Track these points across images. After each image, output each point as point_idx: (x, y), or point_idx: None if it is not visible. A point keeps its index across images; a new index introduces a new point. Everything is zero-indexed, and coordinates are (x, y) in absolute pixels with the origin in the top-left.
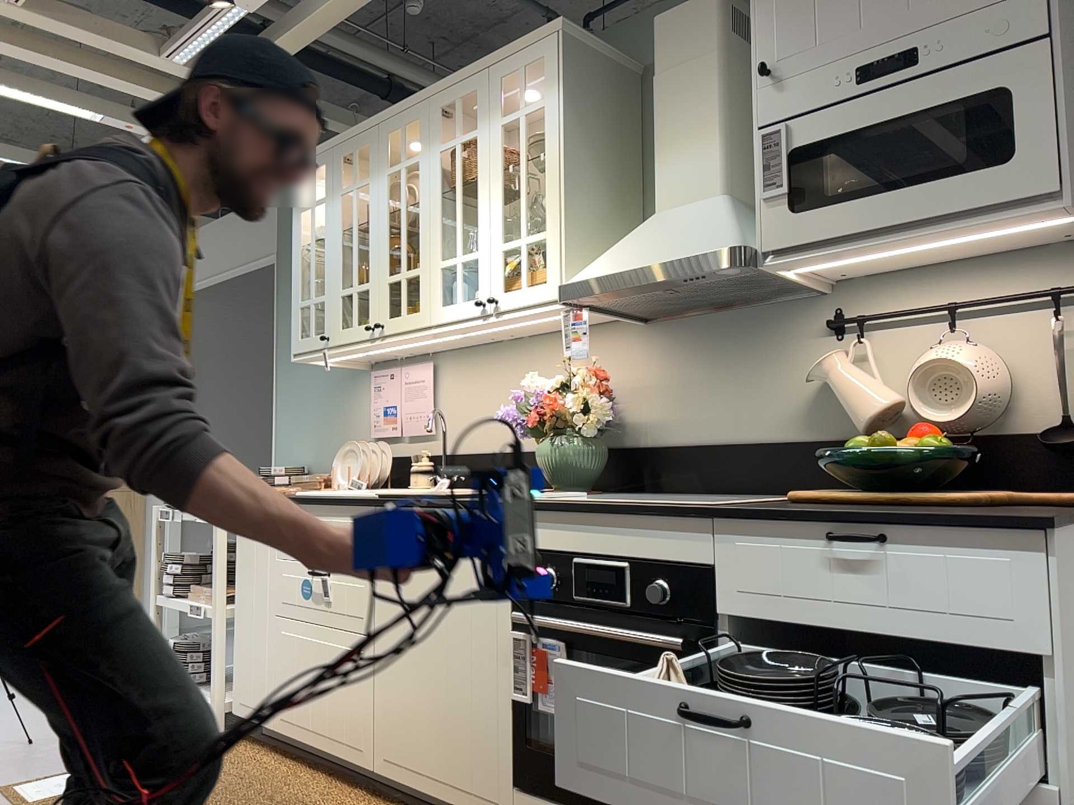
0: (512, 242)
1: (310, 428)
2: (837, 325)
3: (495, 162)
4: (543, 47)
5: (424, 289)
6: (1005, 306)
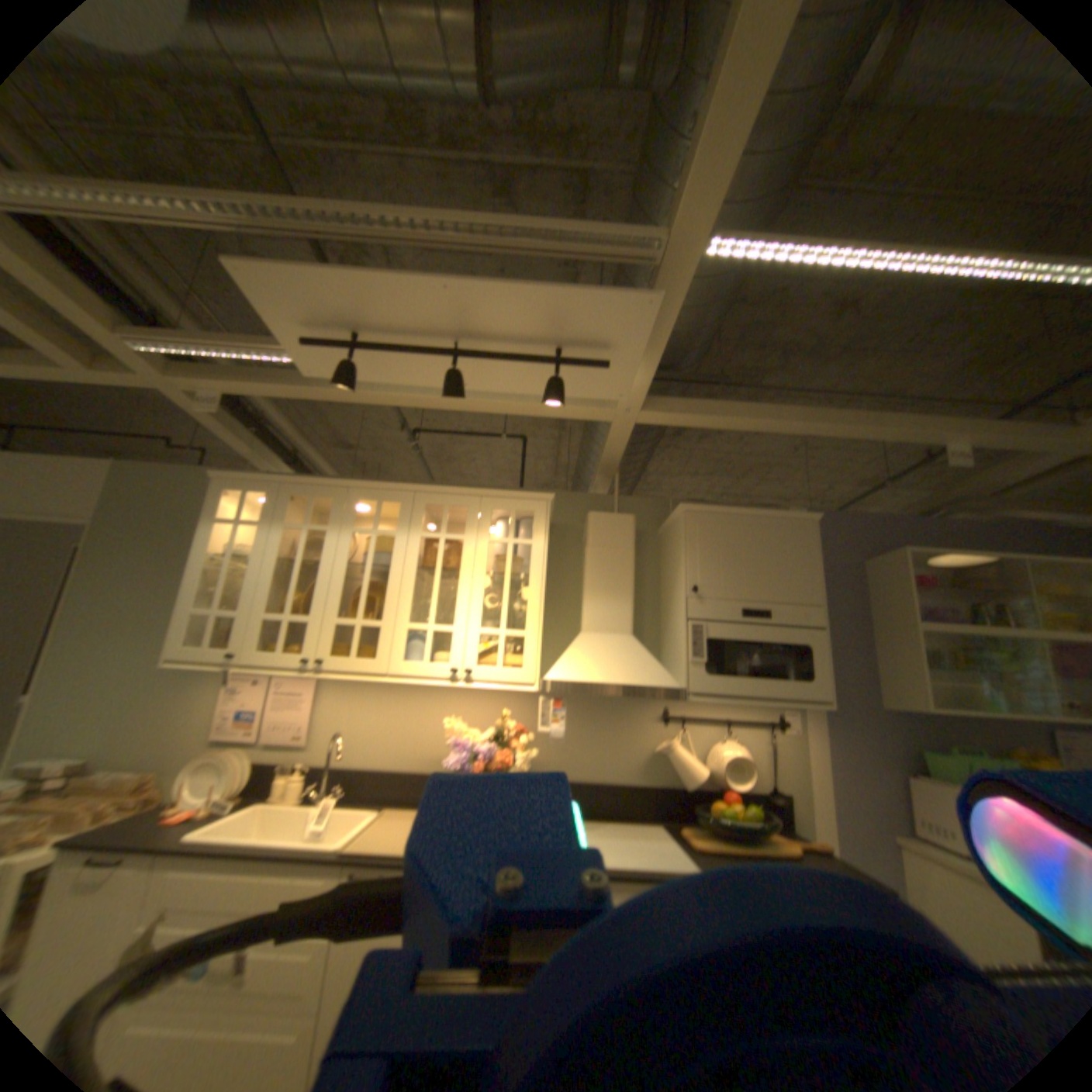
0: (492, 629)
1: (105, 715)
2: (669, 718)
3: (482, 565)
4: (535, 504)
5: (388, 641)
6: (748, 724)
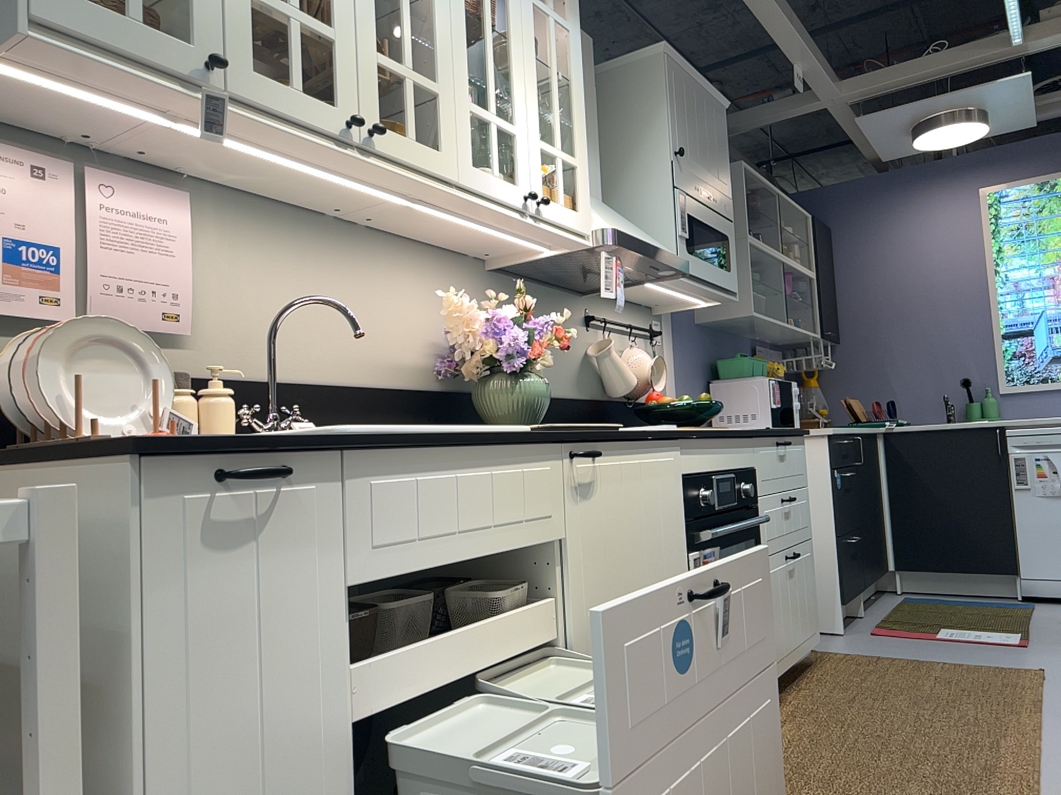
0: (551, 147)
1: None
2: (595, 320)
3: (531, 40)
4: None
5: (451, 126)
6: (637, 332)
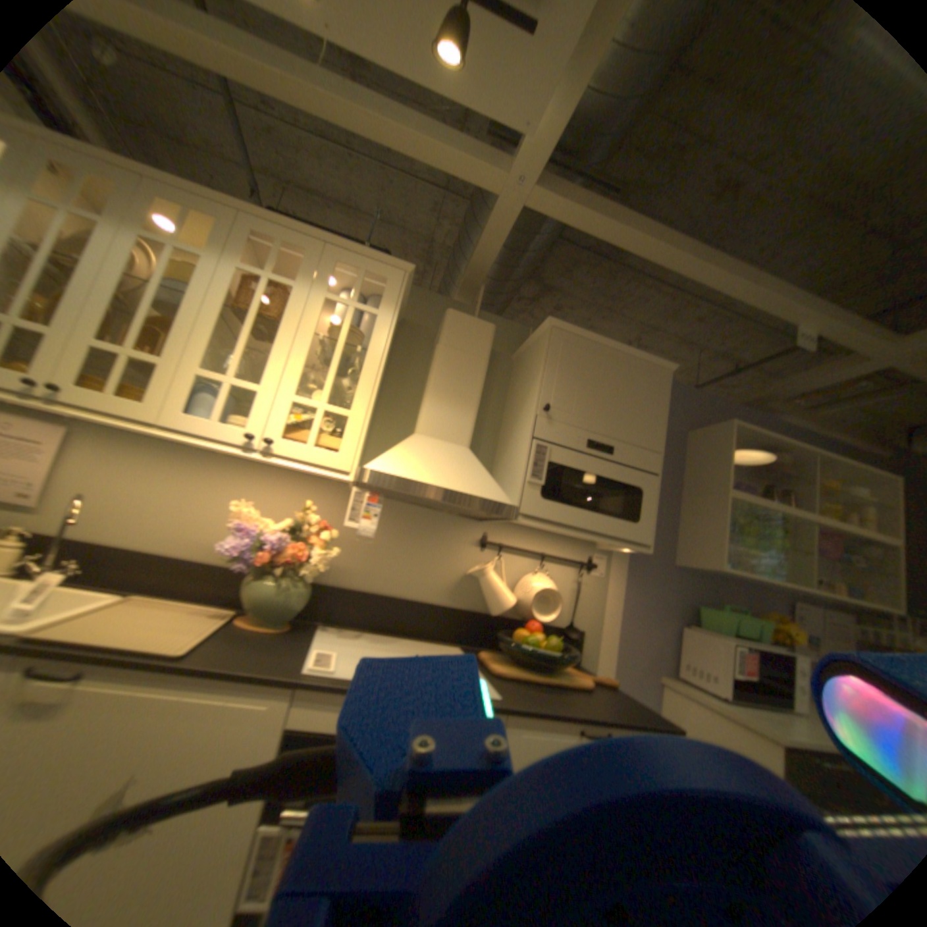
0: (307, 401)
1: None
2: (485, 545)
3: (309, 324)
4: (389, 272)
5: (161, 386)
6: (558, 562)
